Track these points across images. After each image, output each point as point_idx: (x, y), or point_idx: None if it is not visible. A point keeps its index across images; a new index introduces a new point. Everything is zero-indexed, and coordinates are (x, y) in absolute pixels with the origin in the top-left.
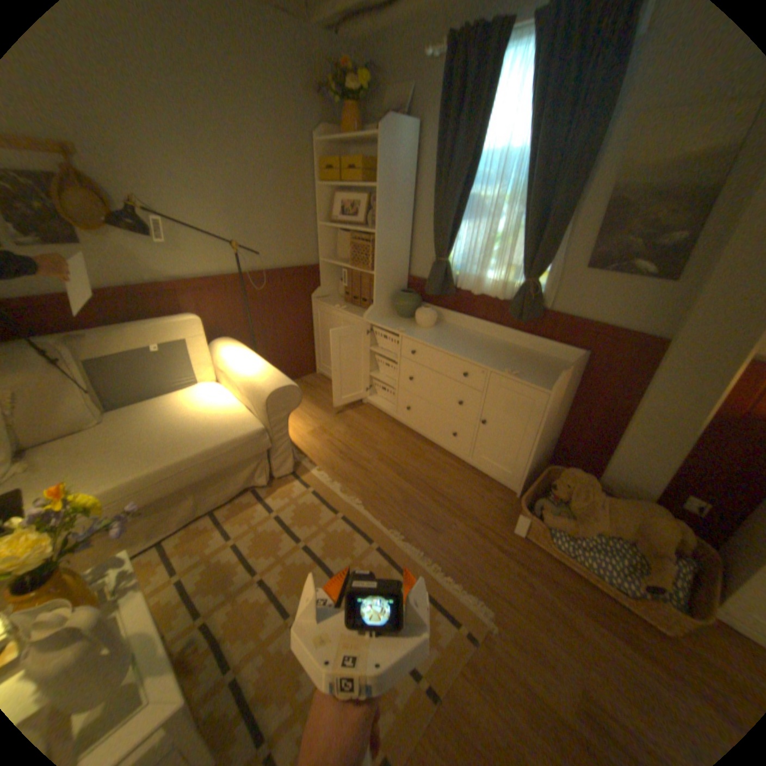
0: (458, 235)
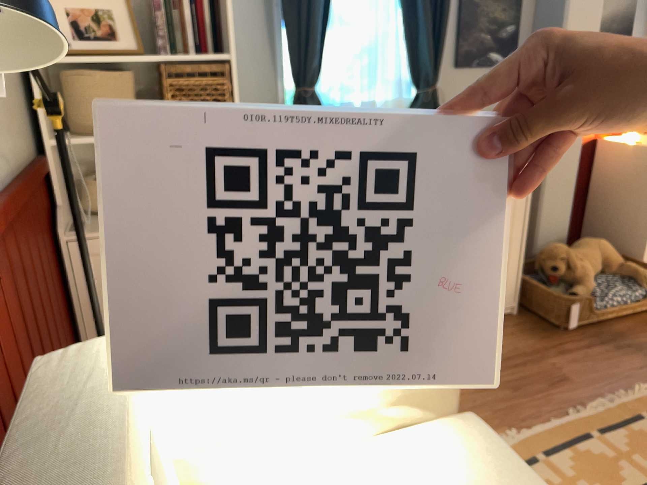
0: (324, 52)
